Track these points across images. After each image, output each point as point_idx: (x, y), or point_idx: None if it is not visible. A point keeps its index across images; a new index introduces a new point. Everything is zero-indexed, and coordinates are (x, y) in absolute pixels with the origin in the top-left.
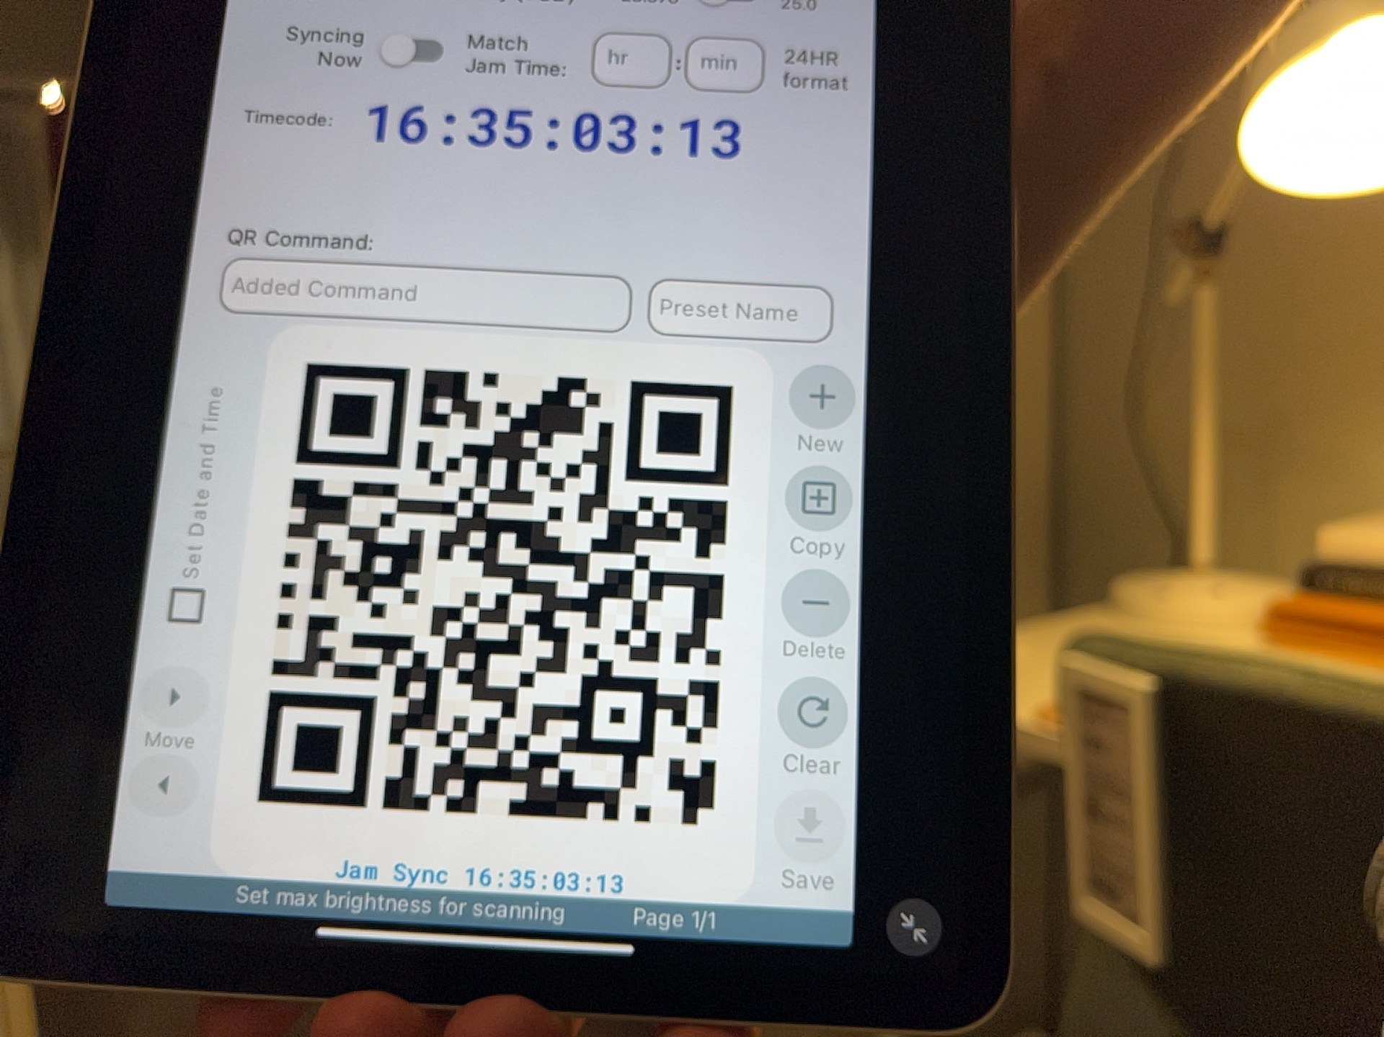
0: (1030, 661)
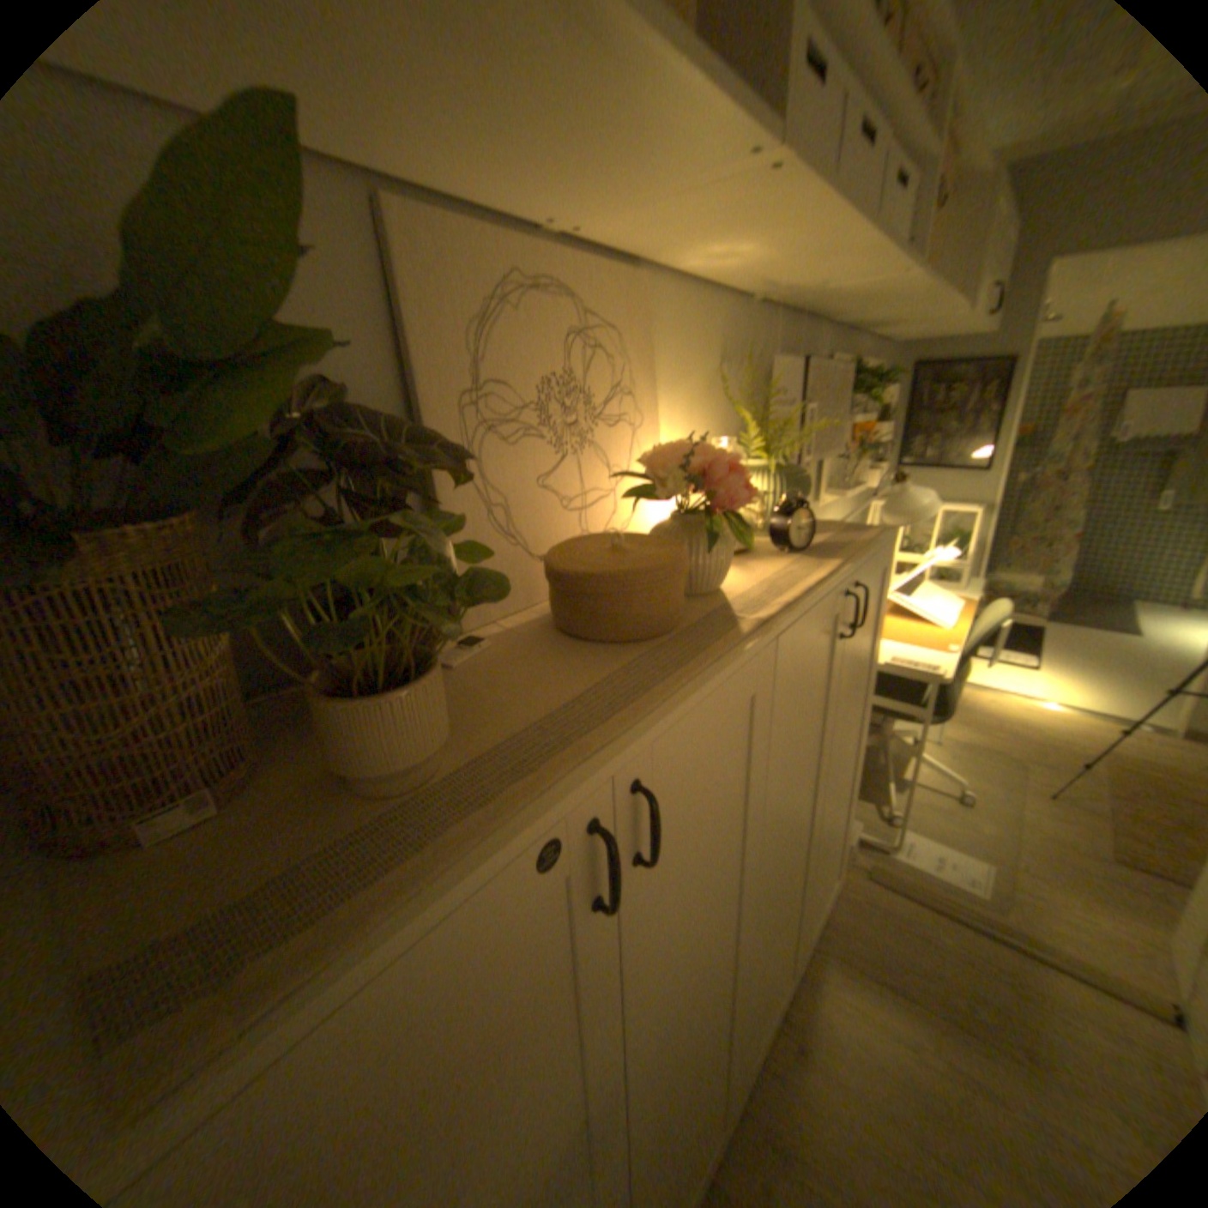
0: (896, 655)
